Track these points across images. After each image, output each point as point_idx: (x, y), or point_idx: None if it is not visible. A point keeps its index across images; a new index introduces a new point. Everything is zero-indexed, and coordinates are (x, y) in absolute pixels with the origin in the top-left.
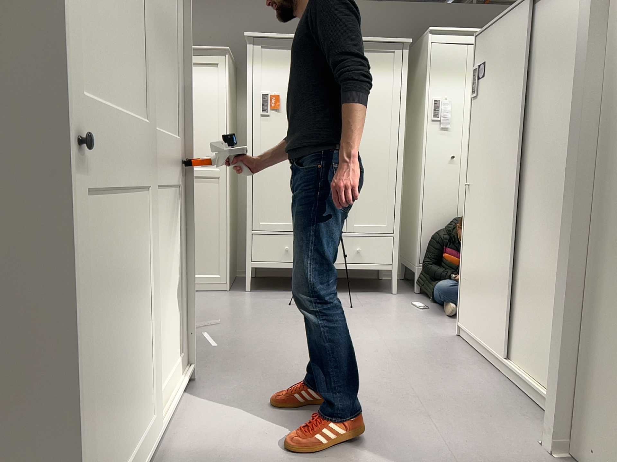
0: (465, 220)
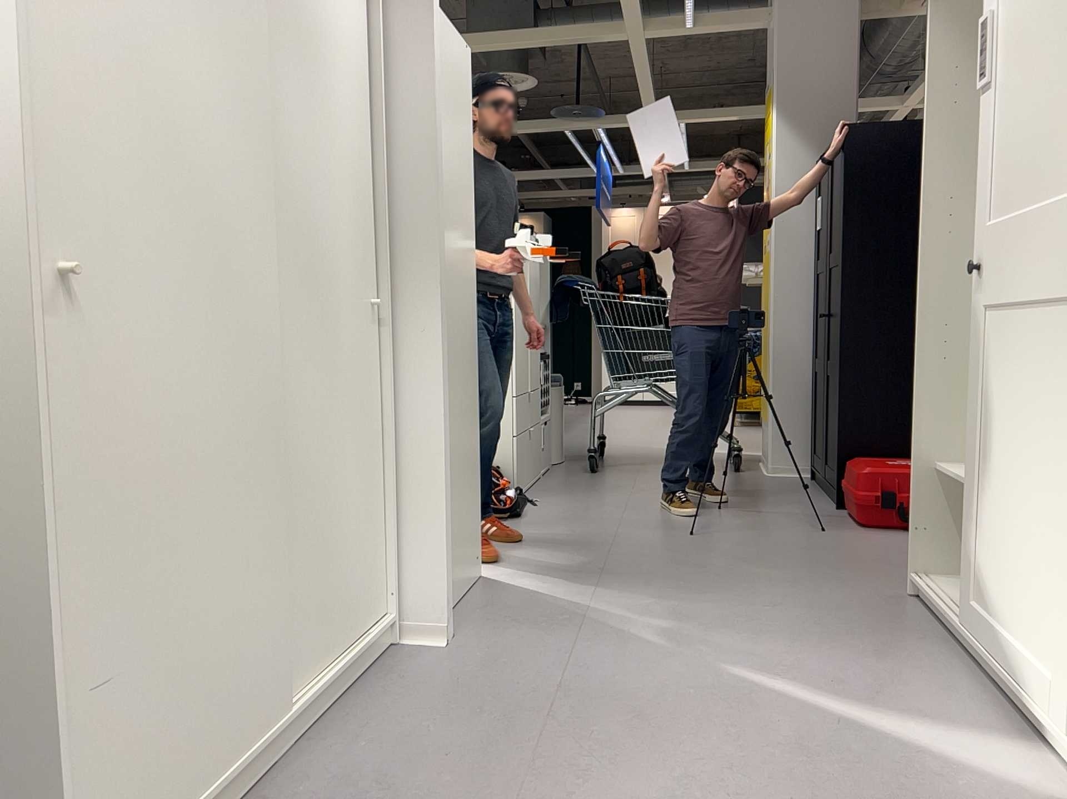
0: (58, 436)
